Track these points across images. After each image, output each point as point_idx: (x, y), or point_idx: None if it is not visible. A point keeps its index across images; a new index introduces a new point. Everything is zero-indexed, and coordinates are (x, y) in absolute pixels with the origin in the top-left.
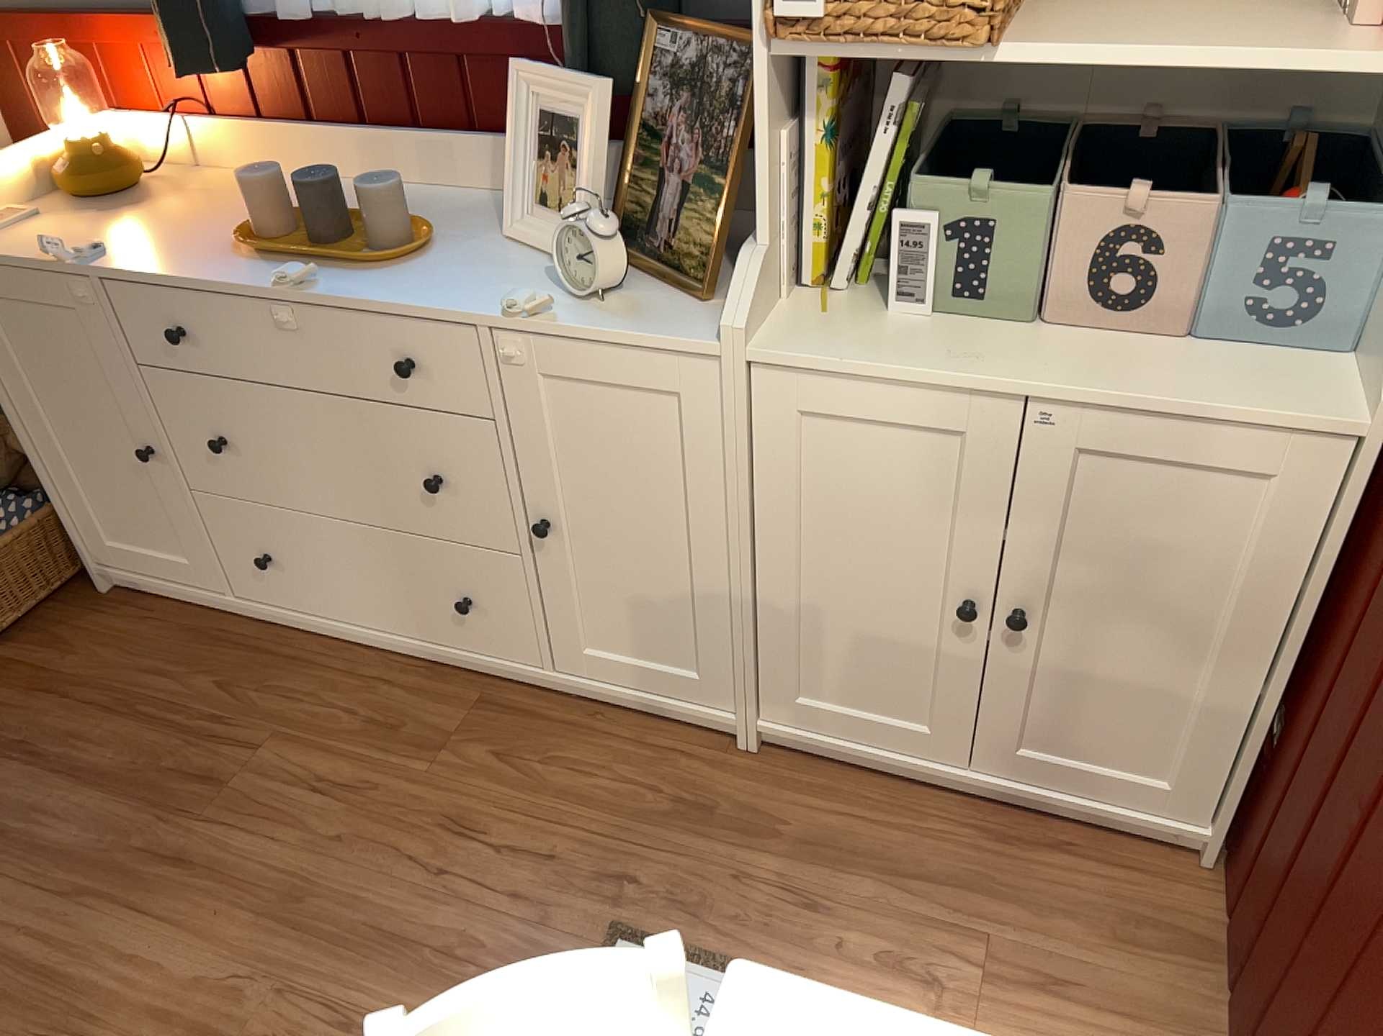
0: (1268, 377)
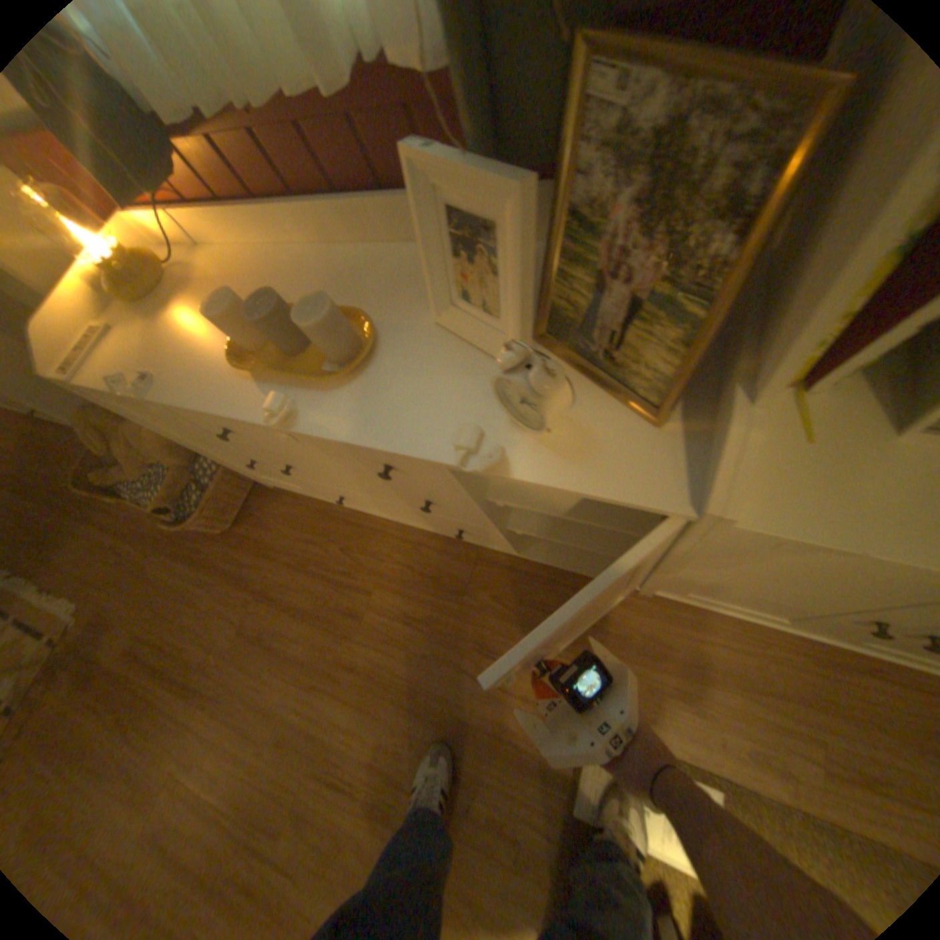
0: None
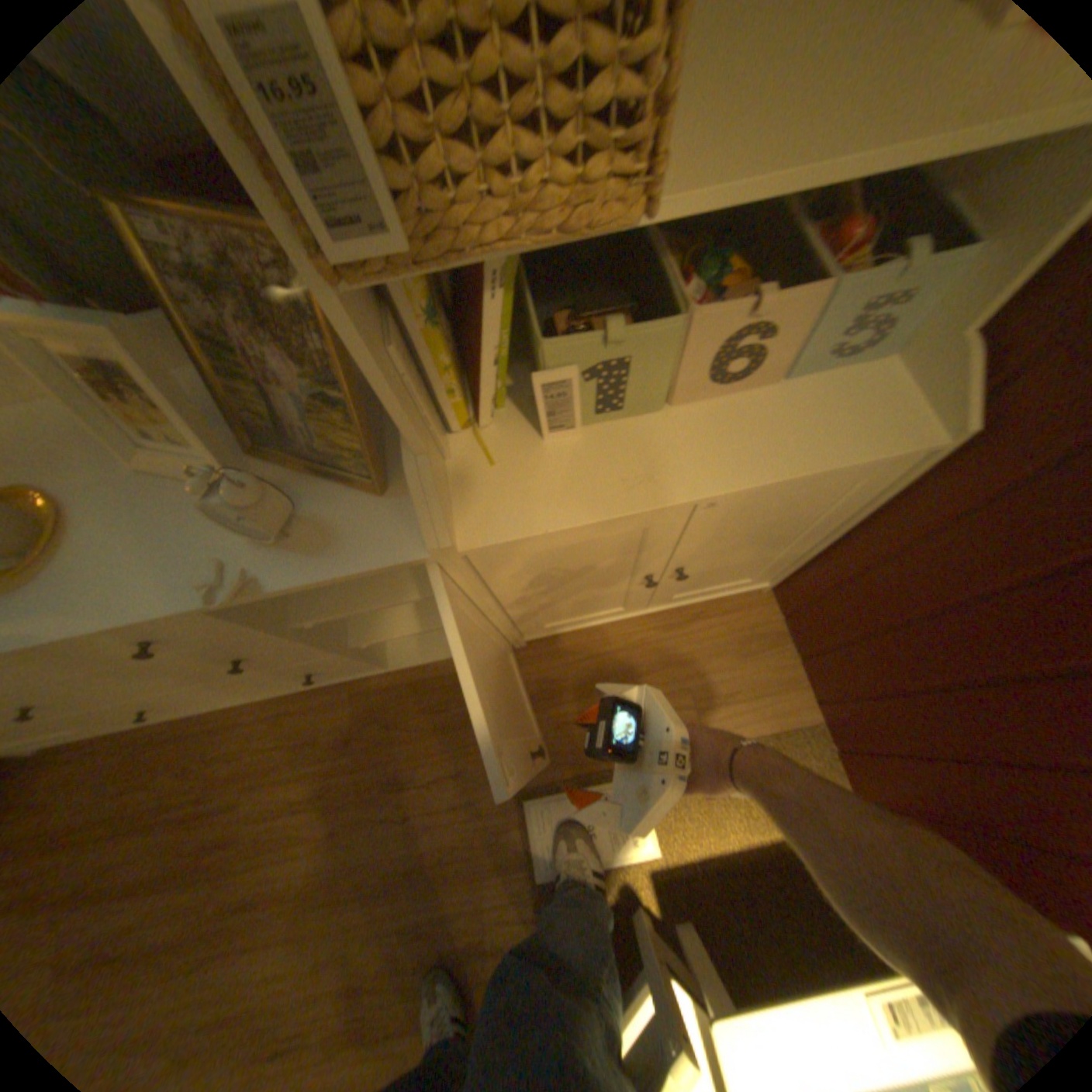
0: (862, 404)
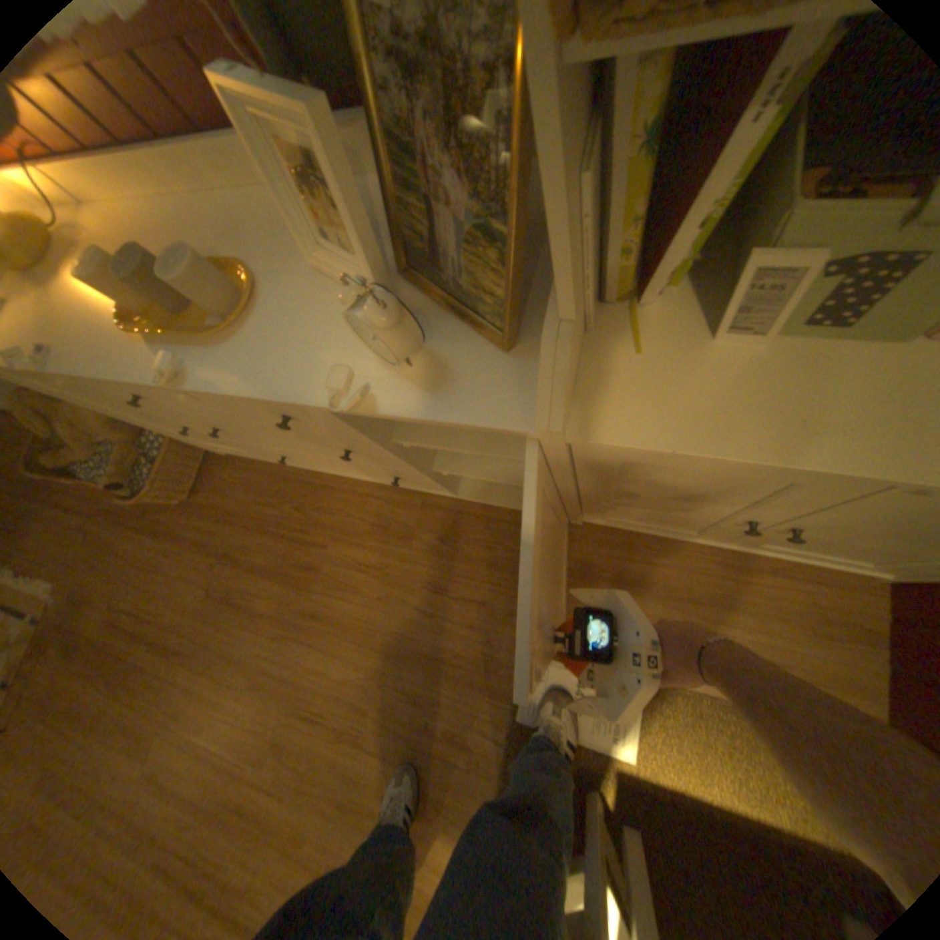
0: None
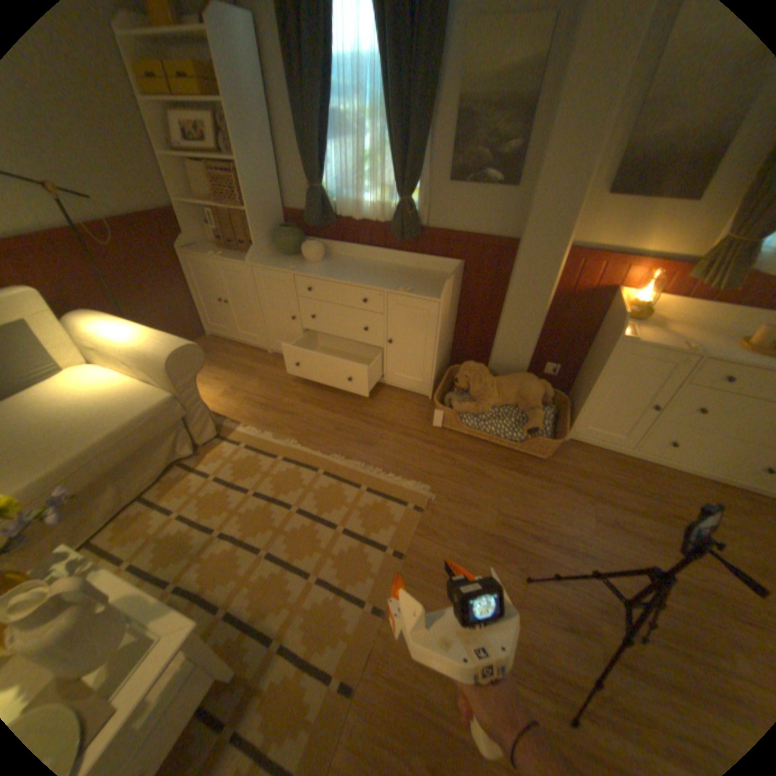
0: None
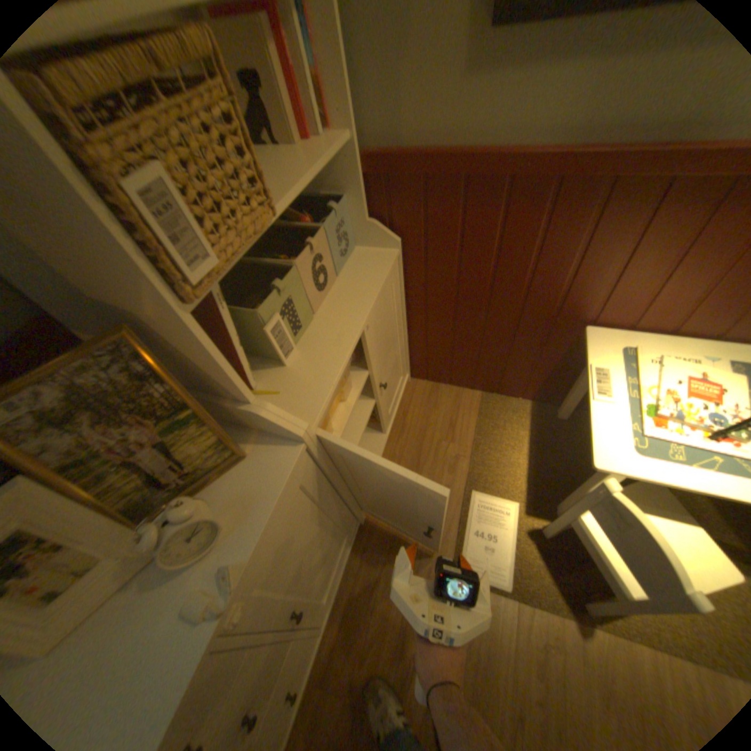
0: (365, 262)
